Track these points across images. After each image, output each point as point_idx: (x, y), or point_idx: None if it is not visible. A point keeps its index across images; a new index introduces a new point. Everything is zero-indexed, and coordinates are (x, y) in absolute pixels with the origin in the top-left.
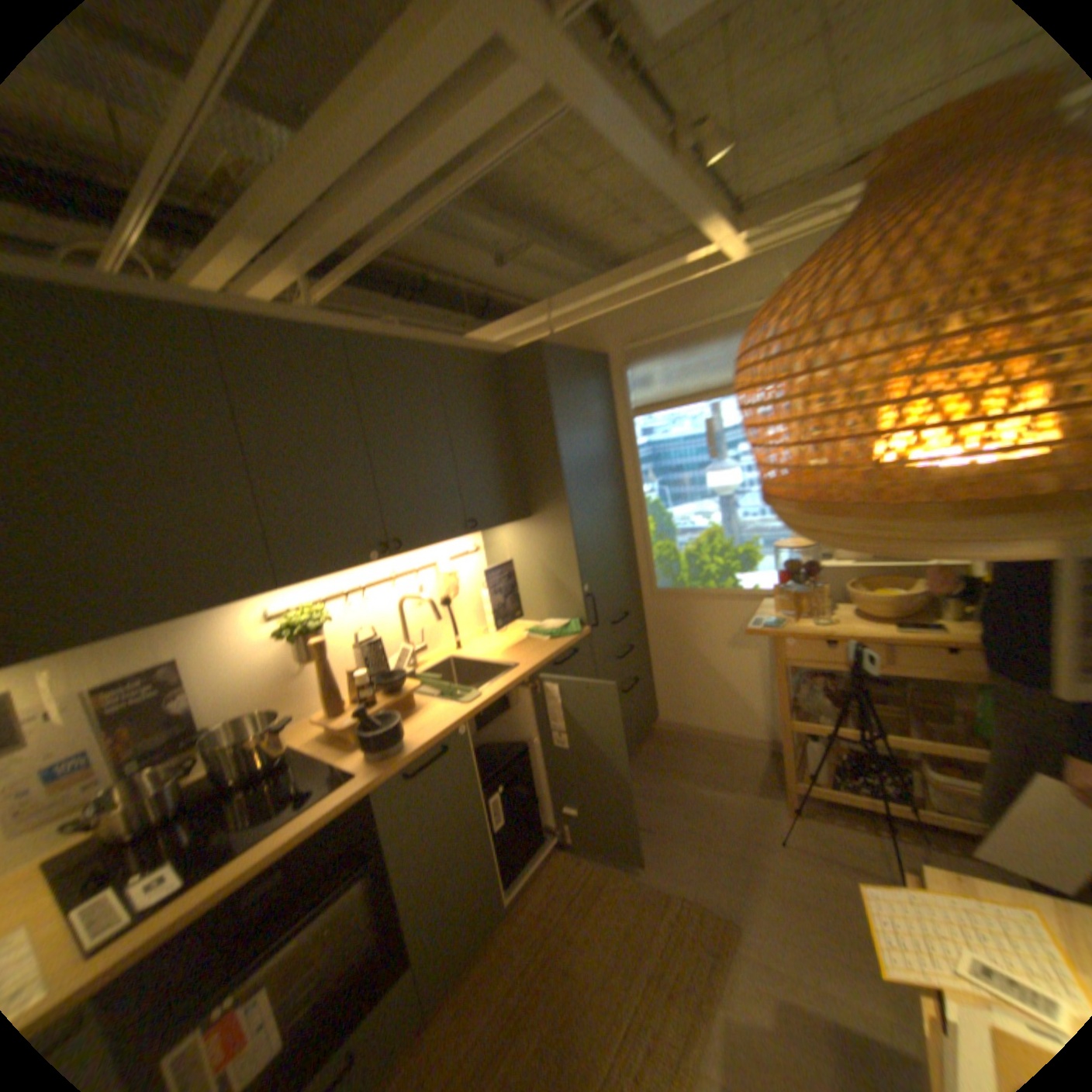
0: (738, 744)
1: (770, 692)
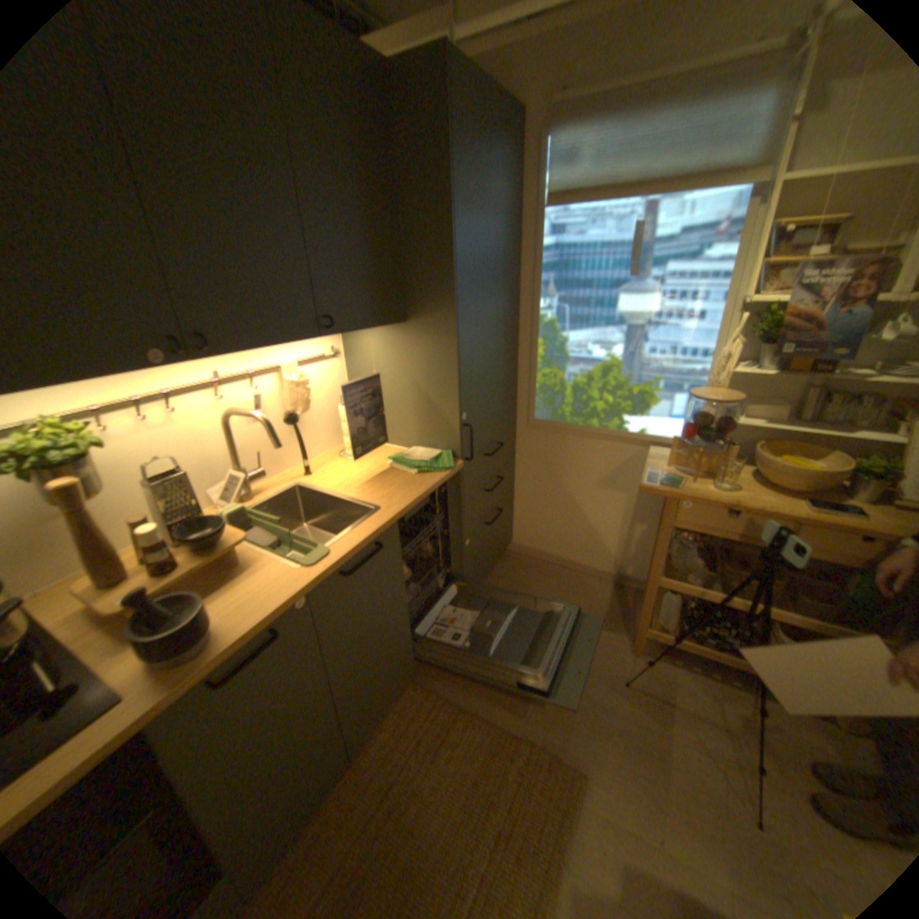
0: (584, 572)
1: (628, 532)
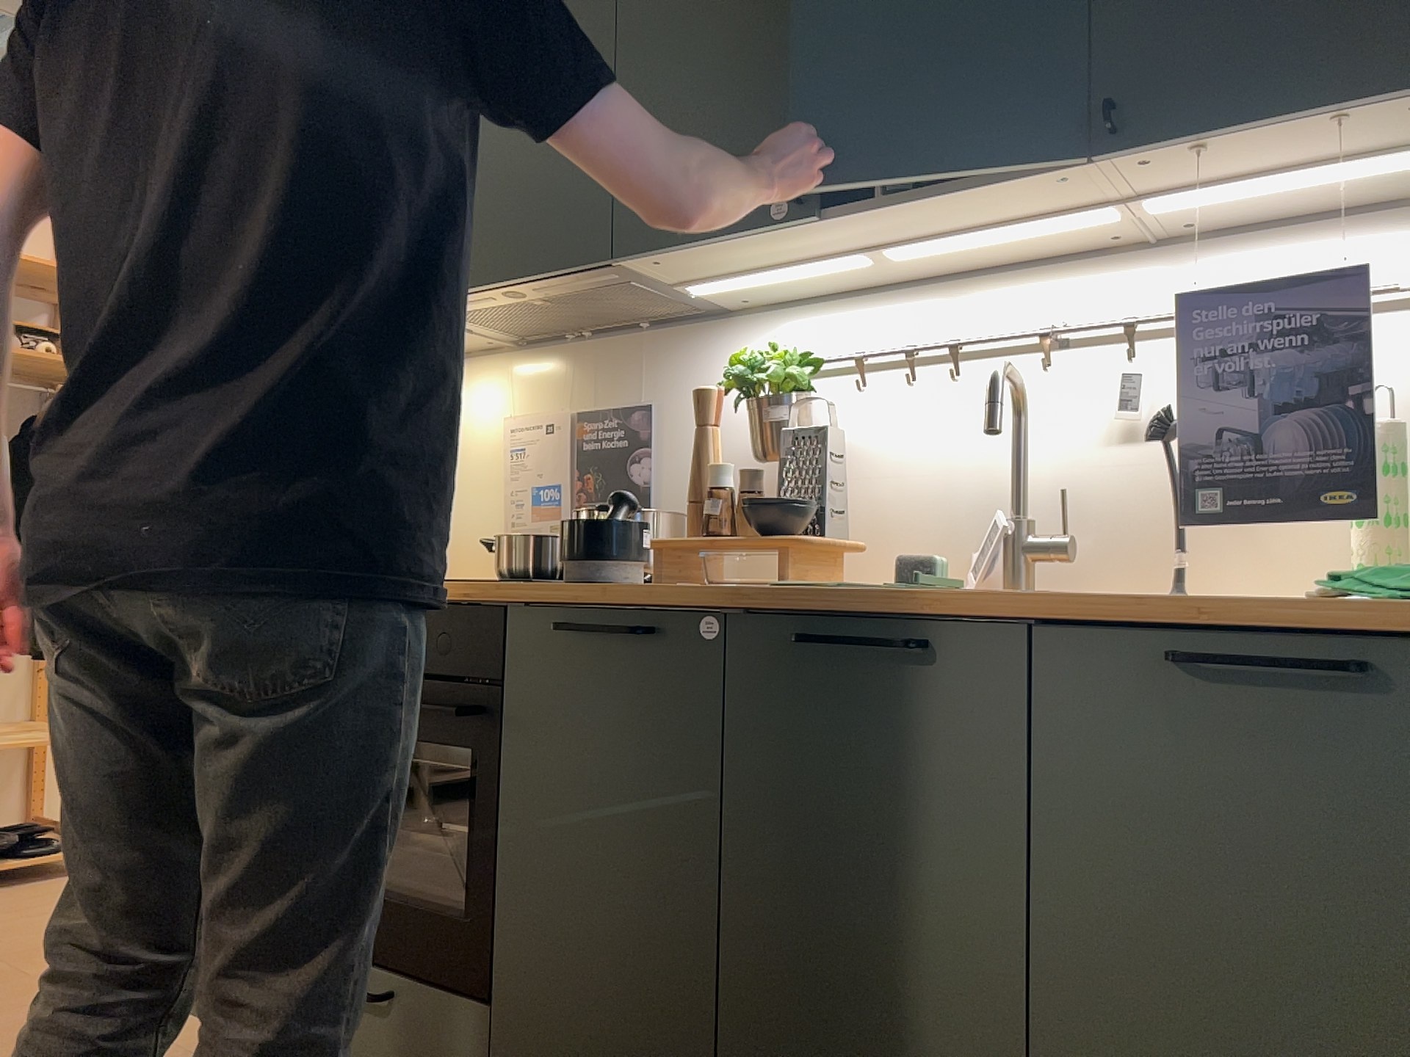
0: None
1: None
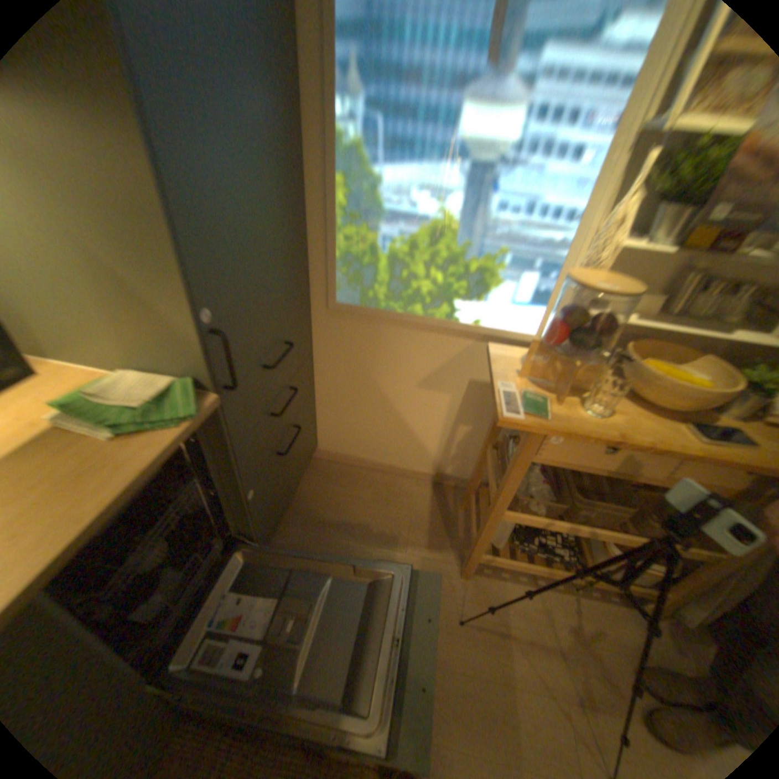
0: (401, 473)
1: (450, 434)
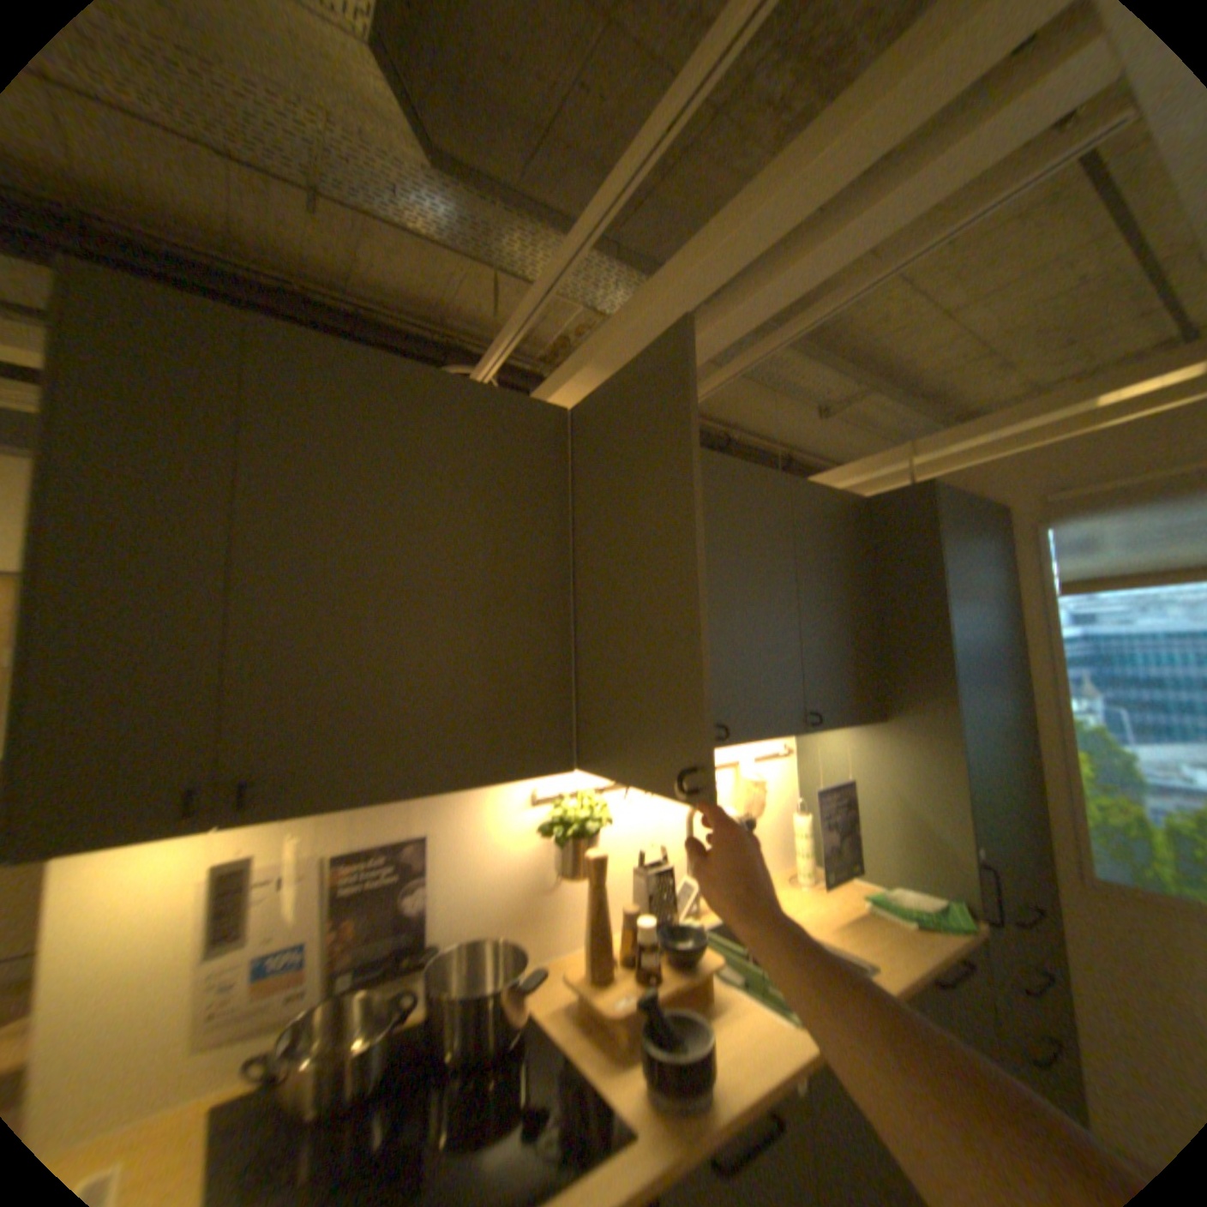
0: None
1: None
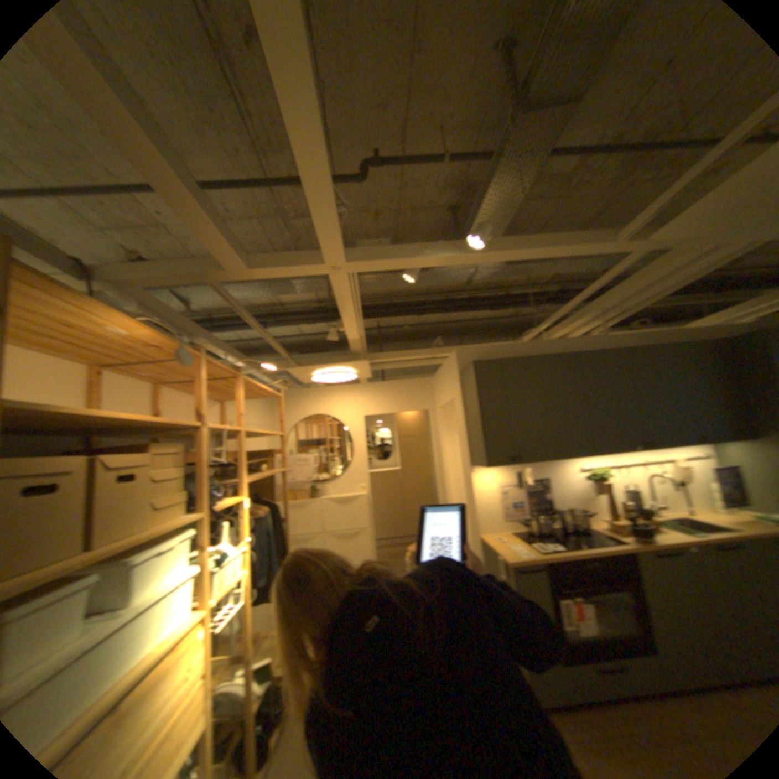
0: None
1: None
